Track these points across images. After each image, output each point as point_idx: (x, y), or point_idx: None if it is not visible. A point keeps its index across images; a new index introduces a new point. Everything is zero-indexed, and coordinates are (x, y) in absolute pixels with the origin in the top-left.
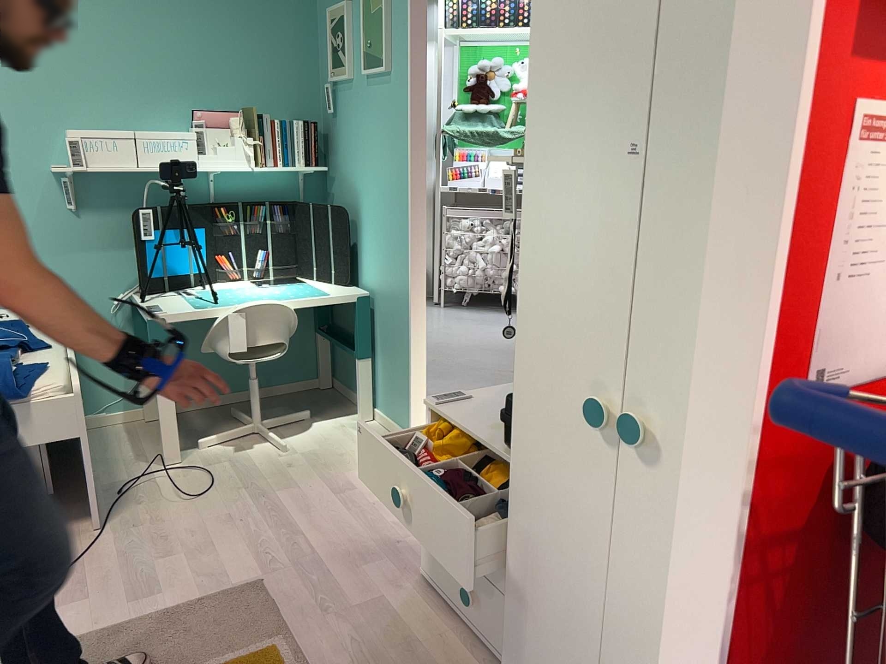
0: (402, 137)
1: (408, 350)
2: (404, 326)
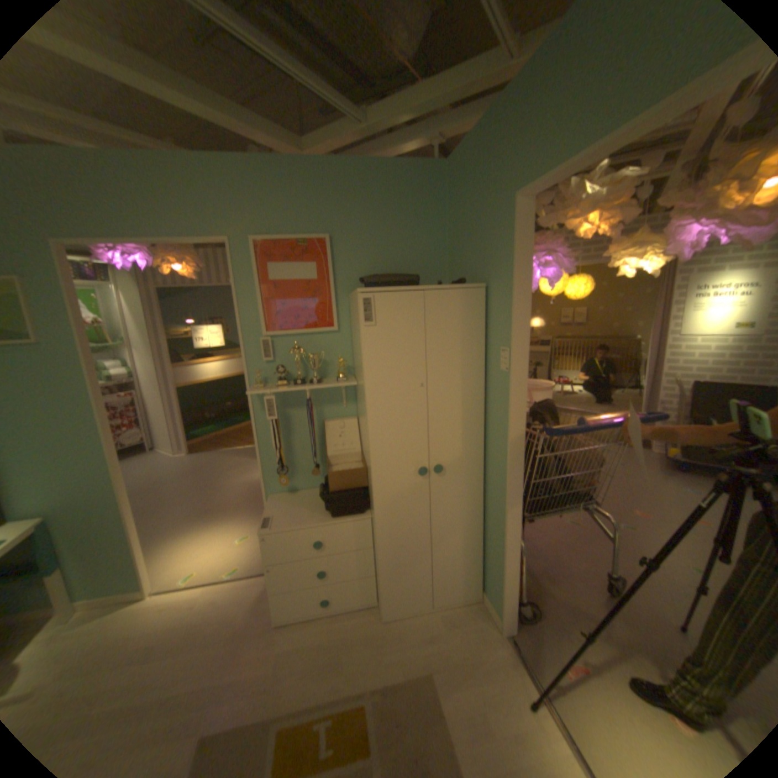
0: (74, 389)
1: (123, 535)
2: (112, 521)
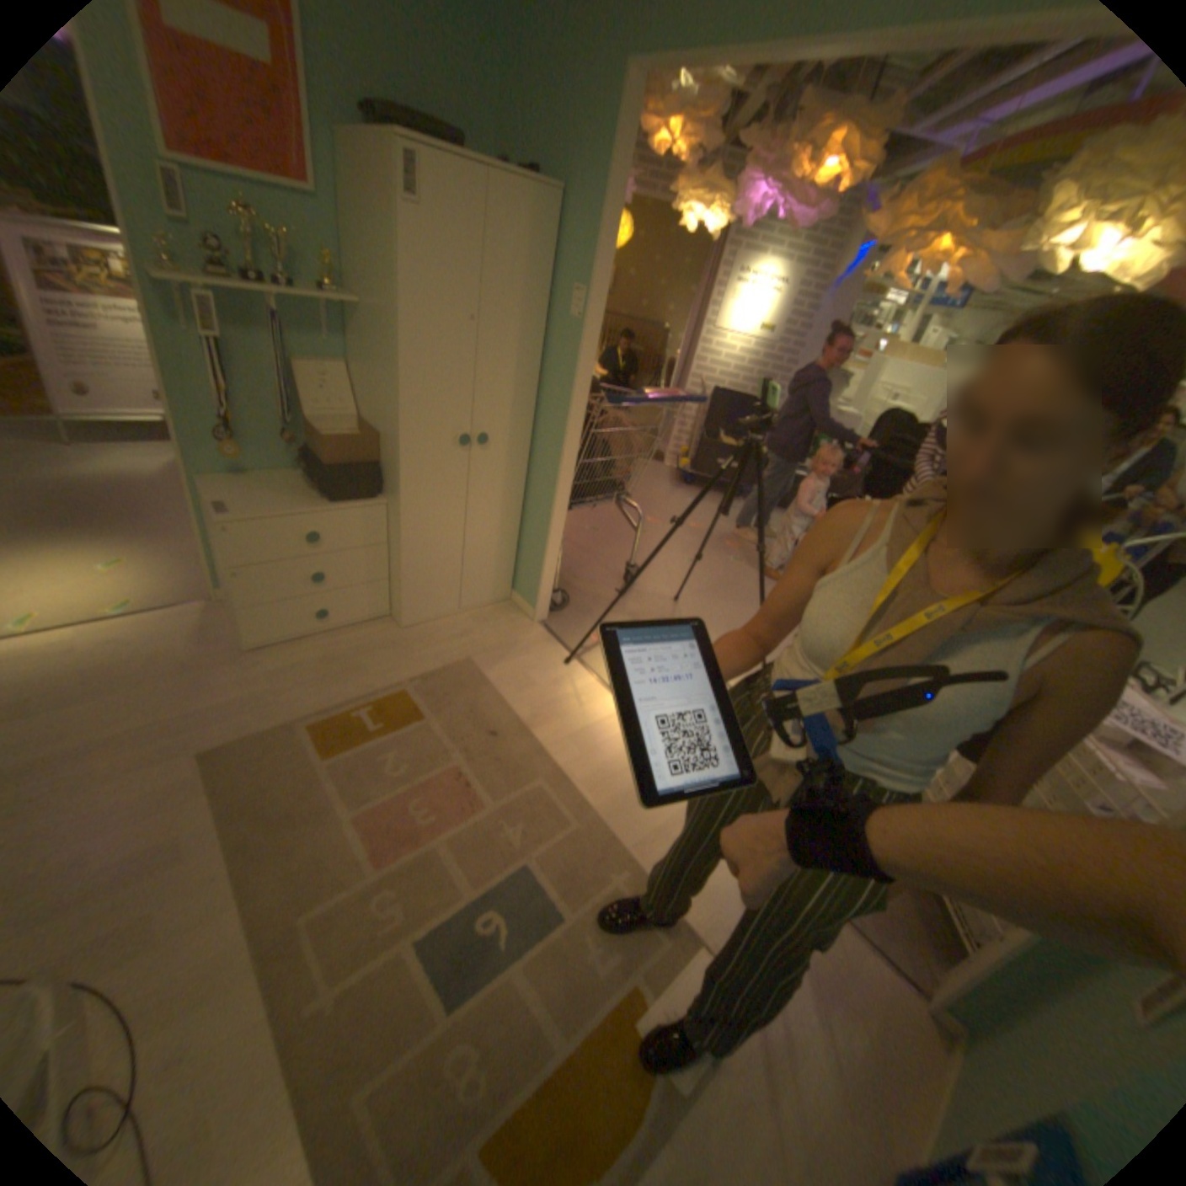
0: None
1: None
2: None
